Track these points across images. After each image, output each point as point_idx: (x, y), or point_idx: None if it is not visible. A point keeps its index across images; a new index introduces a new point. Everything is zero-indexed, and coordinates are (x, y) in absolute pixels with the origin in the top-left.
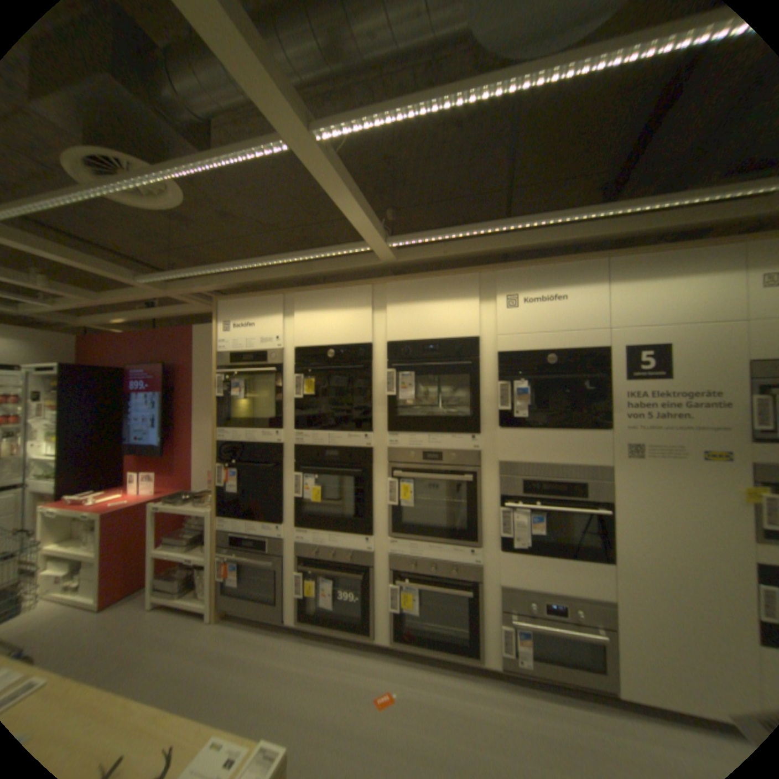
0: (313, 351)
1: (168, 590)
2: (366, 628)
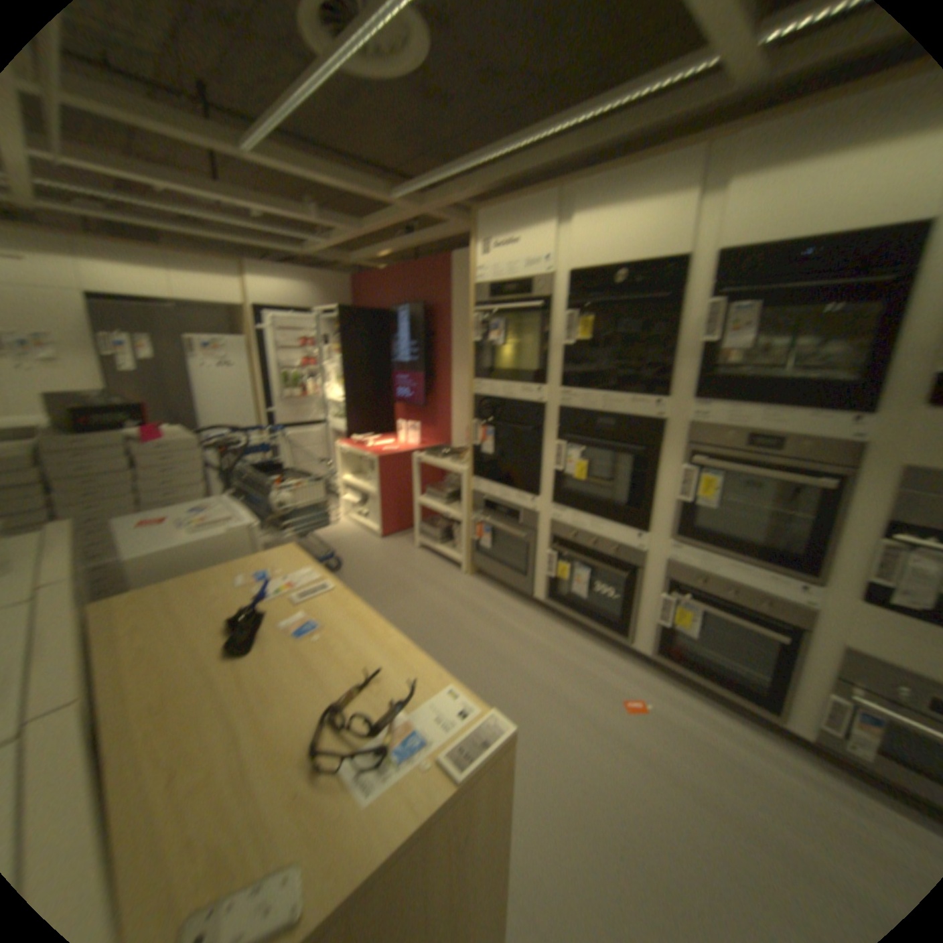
0: (592, 276)
1: (430, 536)
2: (625, 630)
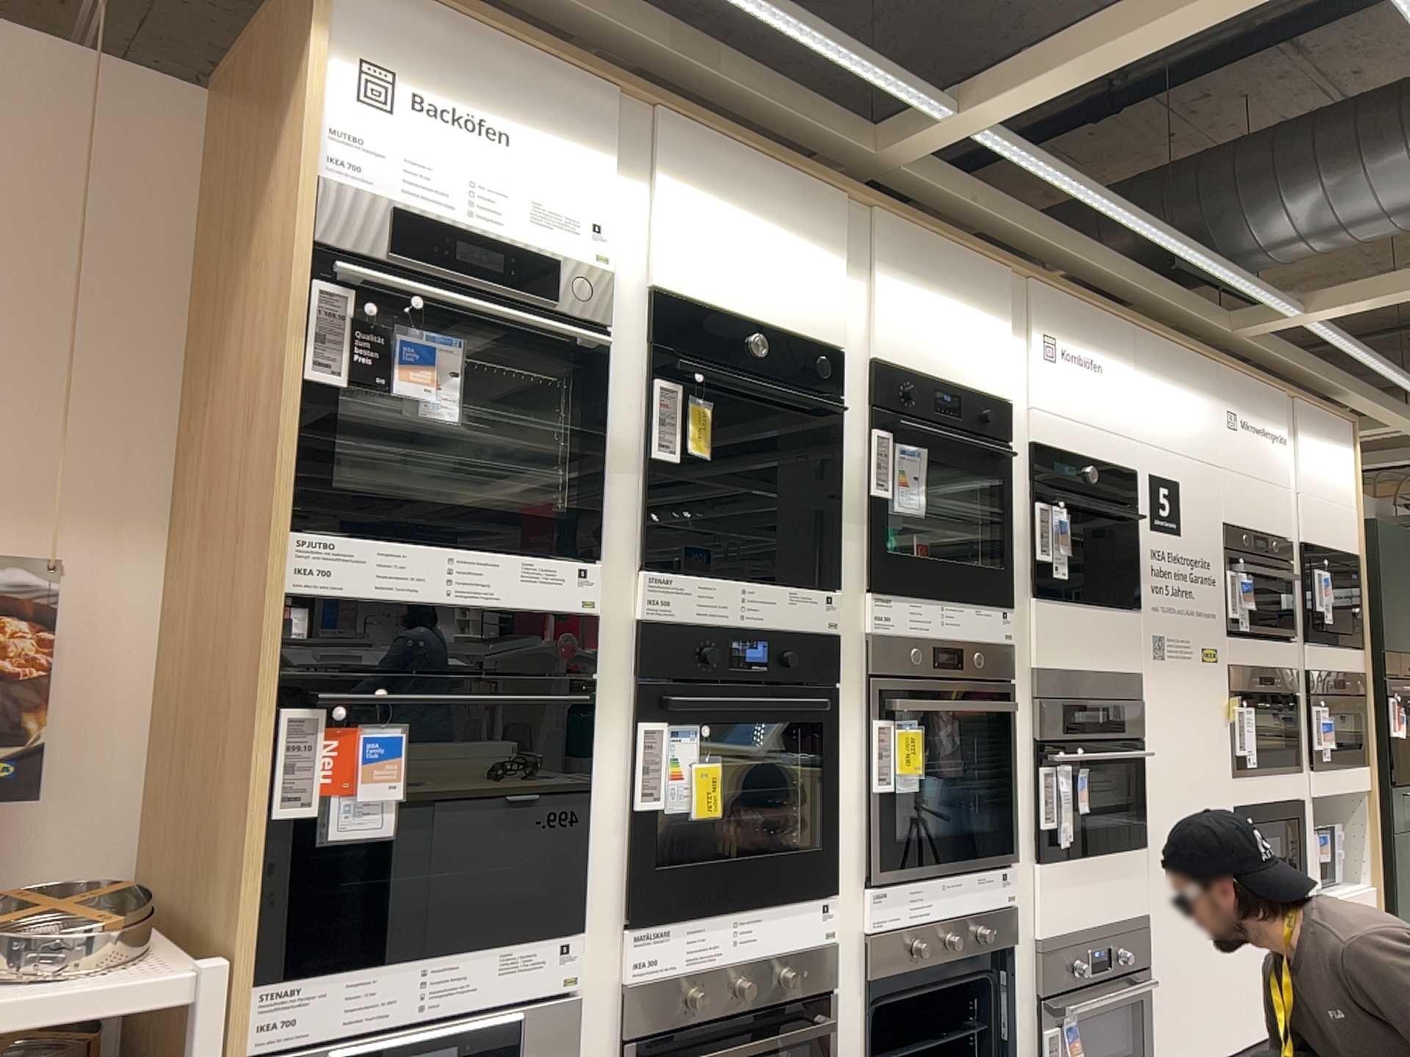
0: (708, 322)
1: None
2: None
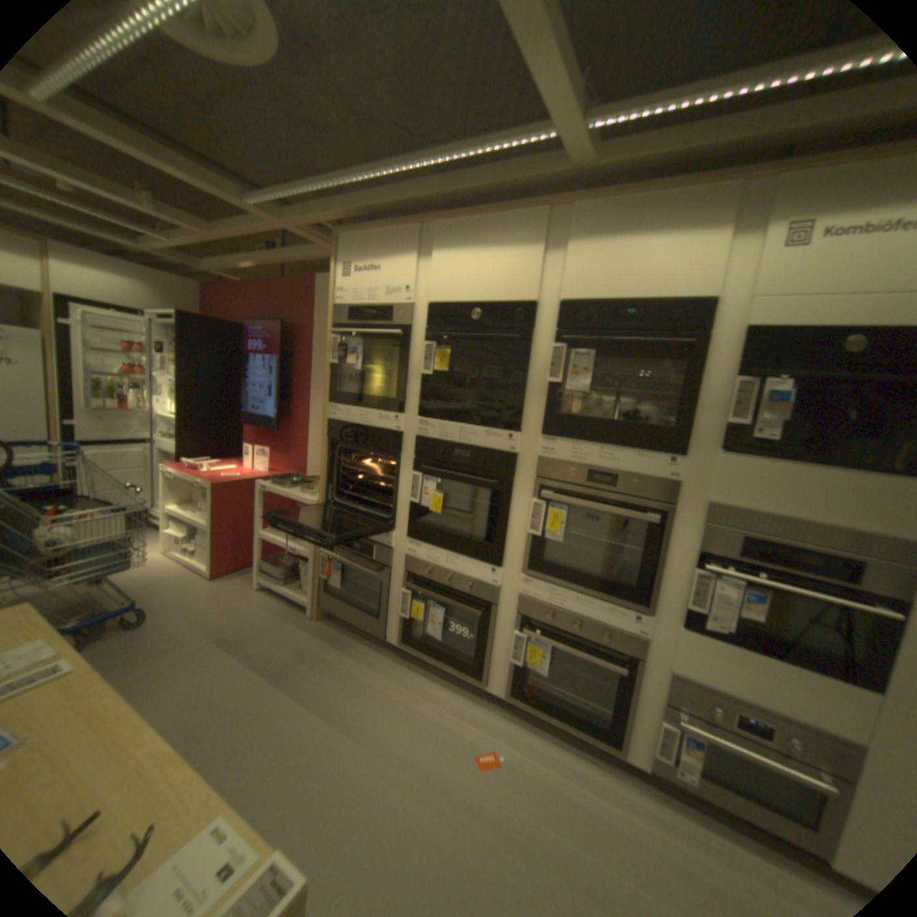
0: (452, 309)
1: (275, 574)
2: (480, 671)
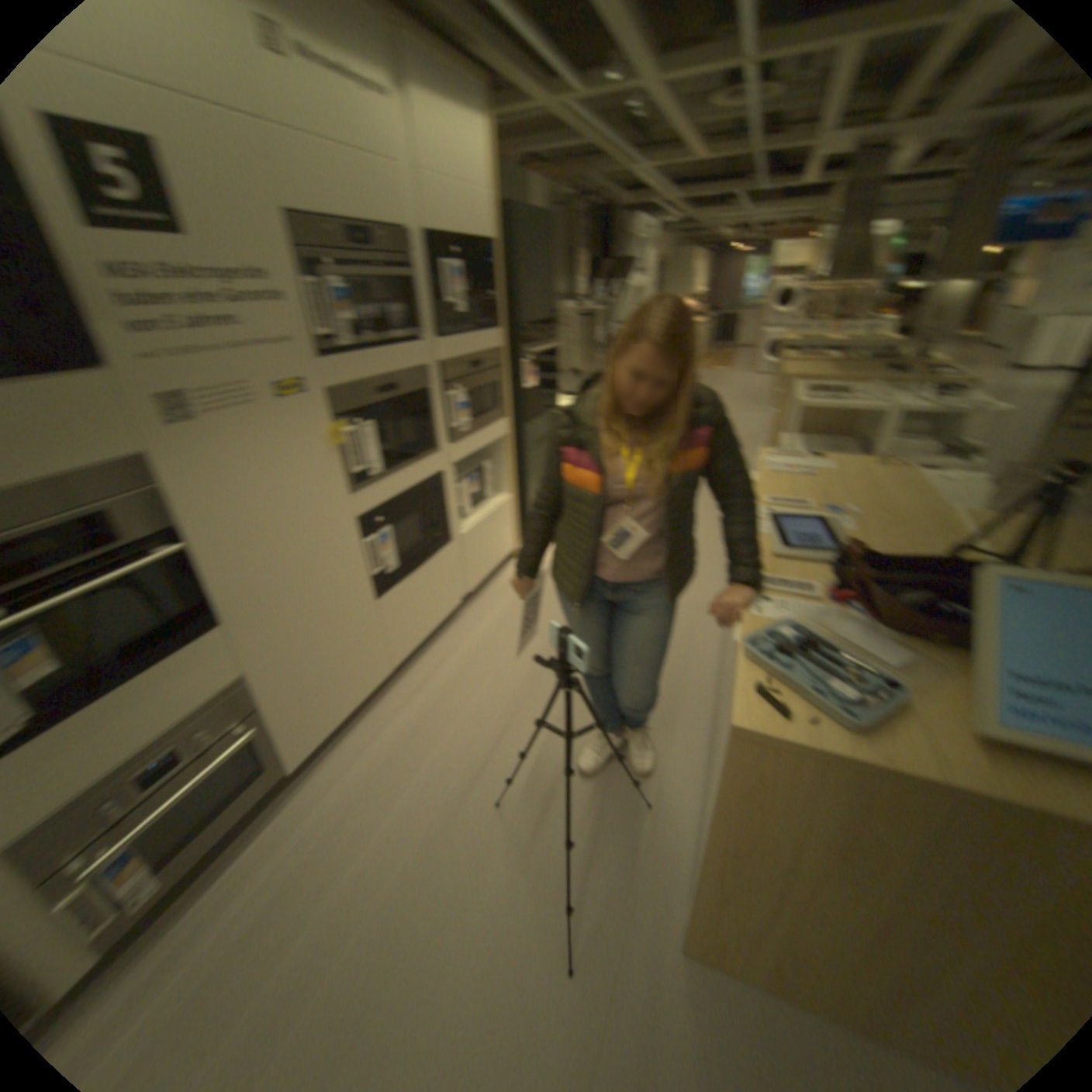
0: None
1: None
2: None
